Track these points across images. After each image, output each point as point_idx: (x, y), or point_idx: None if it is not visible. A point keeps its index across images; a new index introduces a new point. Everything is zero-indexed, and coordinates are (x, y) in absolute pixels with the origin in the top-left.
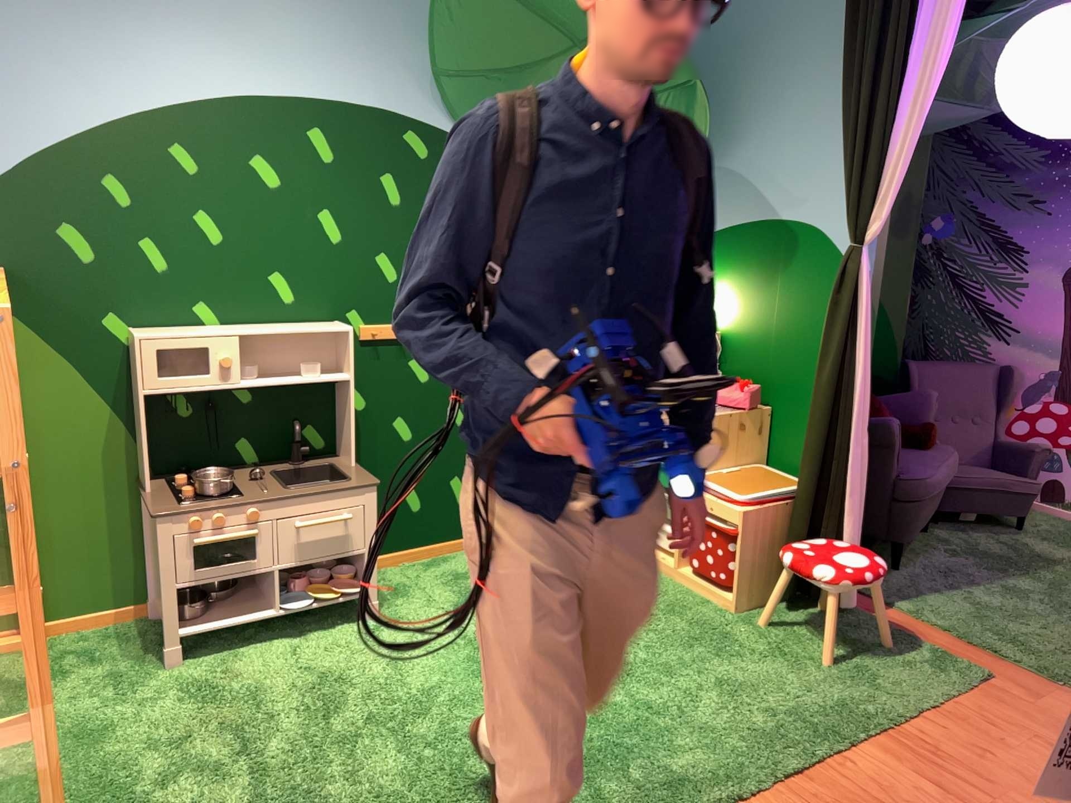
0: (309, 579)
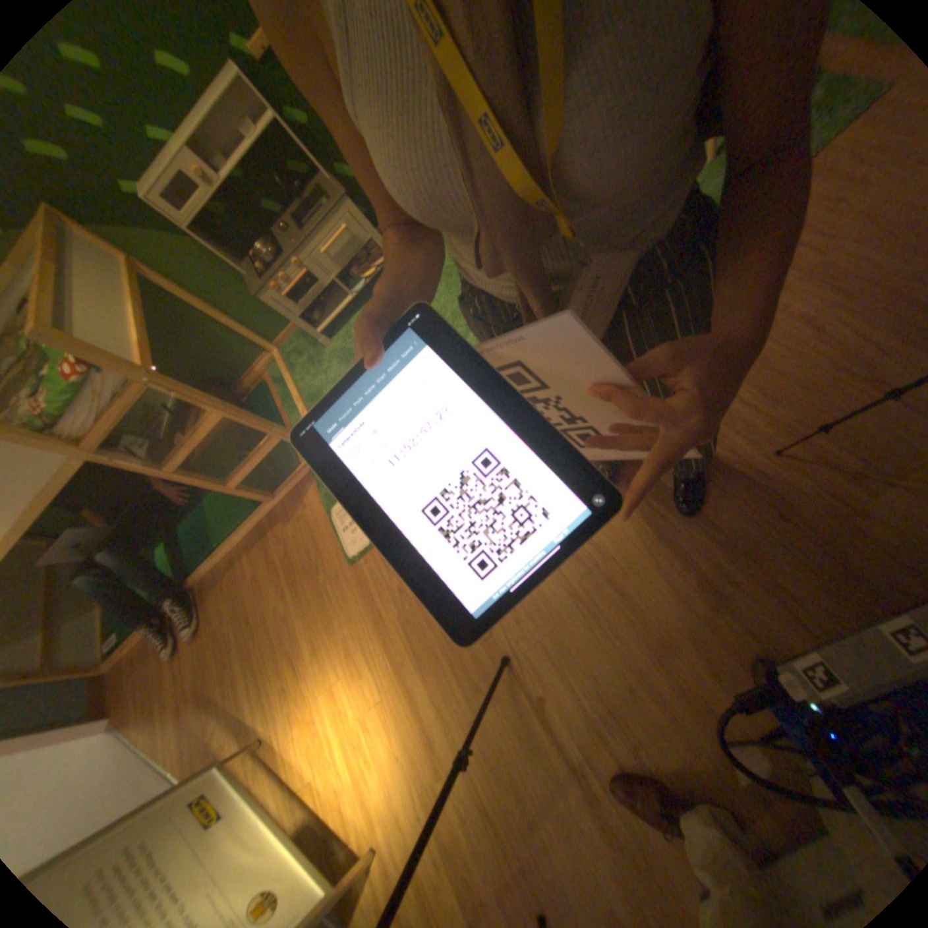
0: (355, 269)
